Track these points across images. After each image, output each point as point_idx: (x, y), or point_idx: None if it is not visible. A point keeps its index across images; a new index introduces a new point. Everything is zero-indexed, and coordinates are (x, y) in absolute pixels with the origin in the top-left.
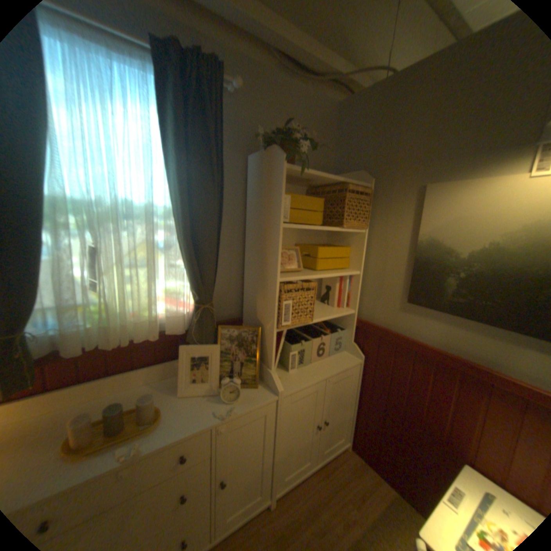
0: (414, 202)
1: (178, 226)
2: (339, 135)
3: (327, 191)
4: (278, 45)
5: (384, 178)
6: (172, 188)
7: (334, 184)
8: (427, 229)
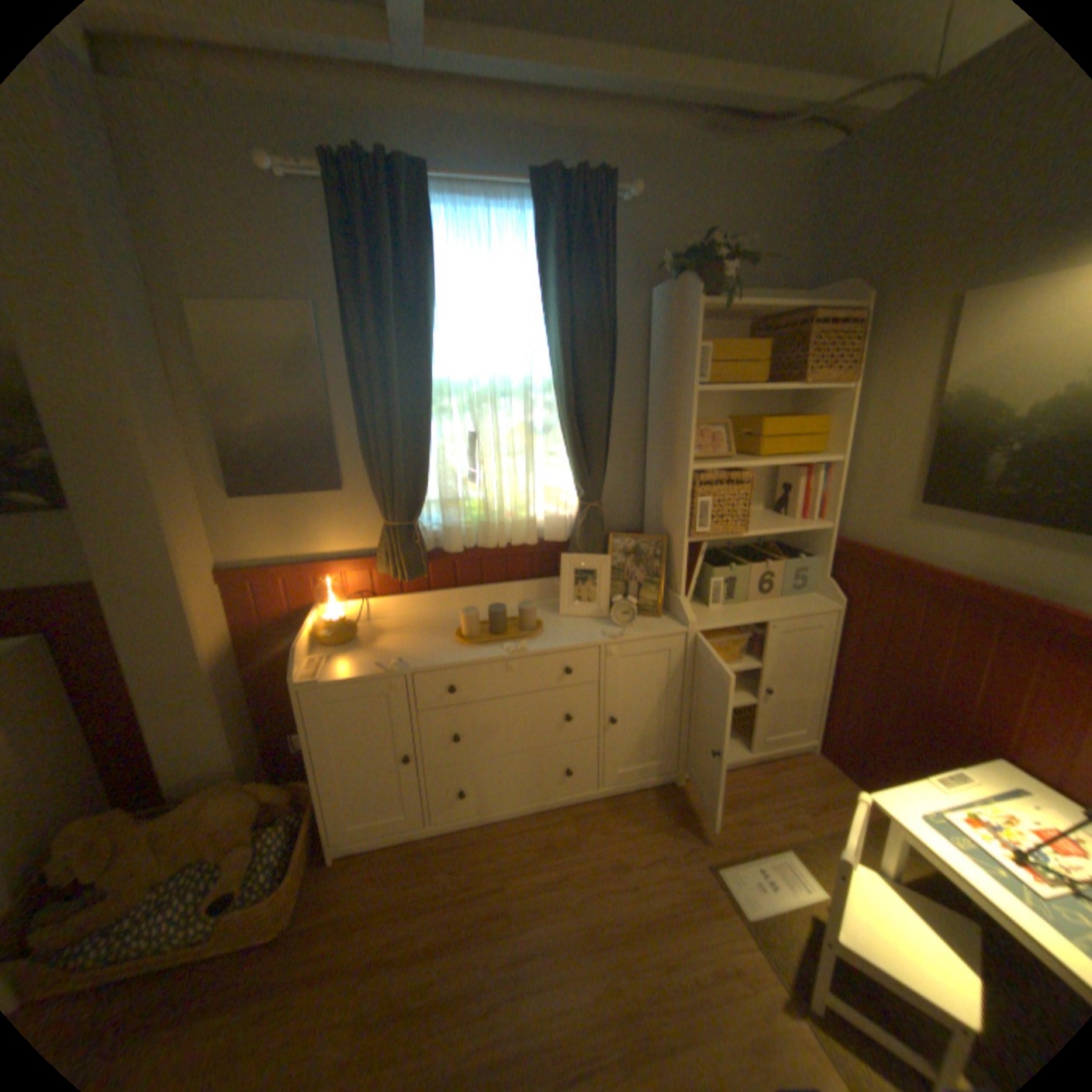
0: (943, 325)
1: (559, 402)
2: (819, 215)
3: (781, 324)
4: (701, 102)
5: (894, 288)
6: (552, 354)
7: (794, 312)
8: (961, 373)
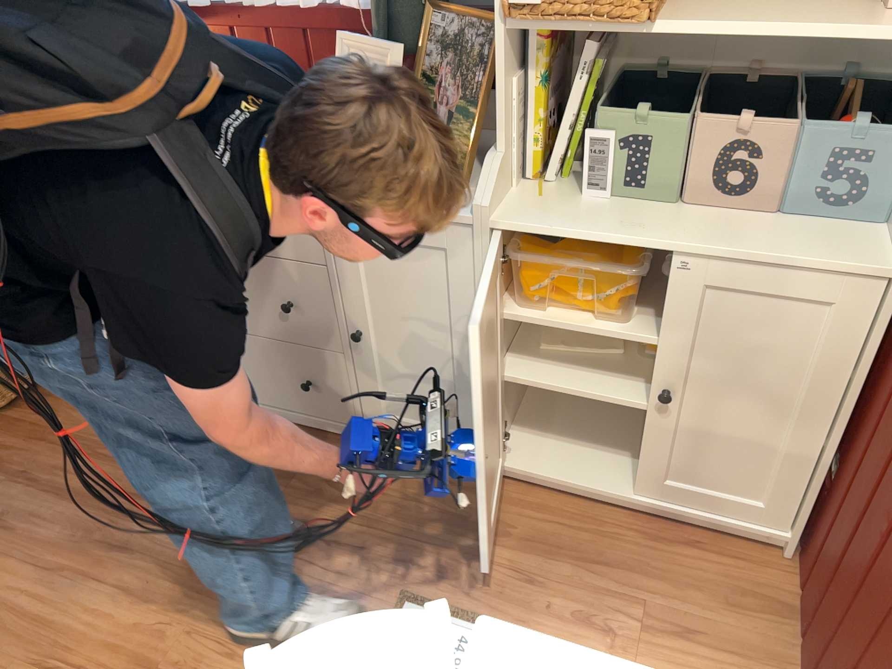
0: None
1: None
2: None
3: None
4: None
5: None
6: None
7: None
8: None
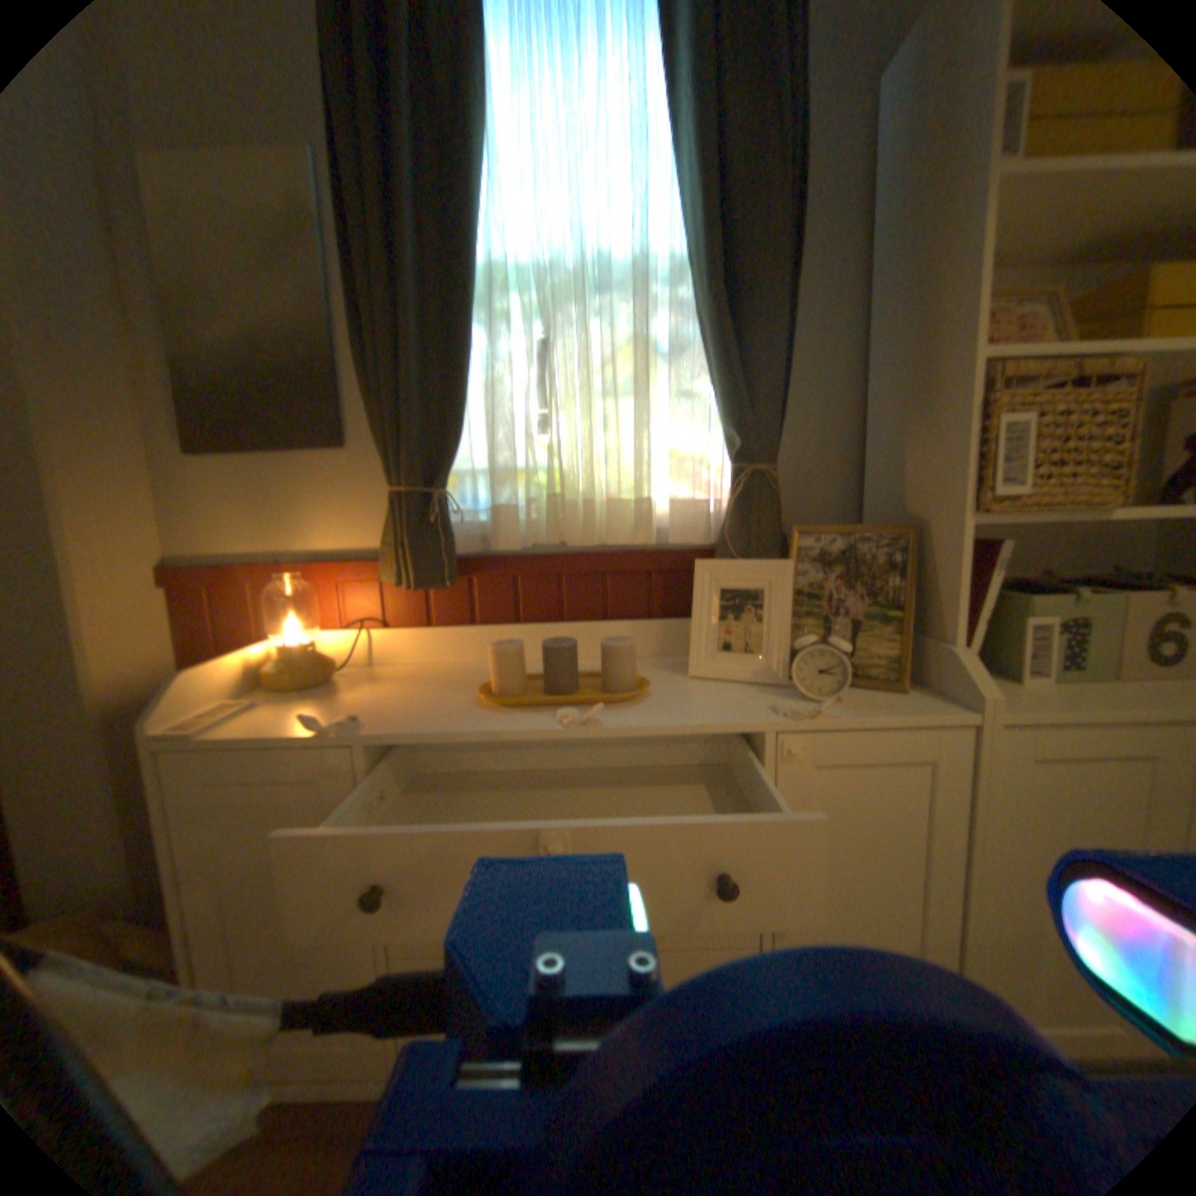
0: None
1: (699, 275)
2: None
3: None
4: None
5: None
6: (689, 205)
7: None
8: None
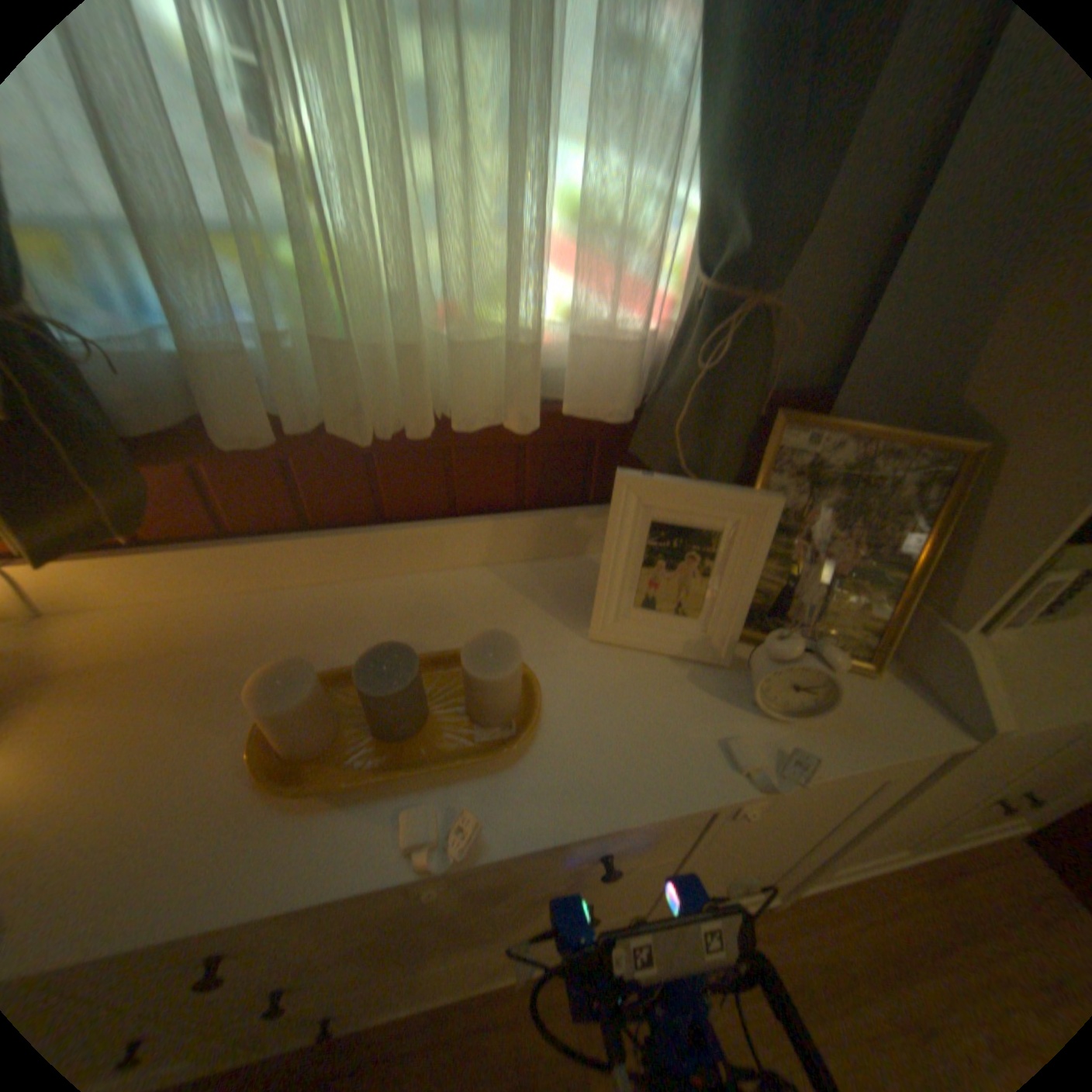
0: None
1: None
2: None
3: None
4: None
5: None
6: None
7: None
8: None
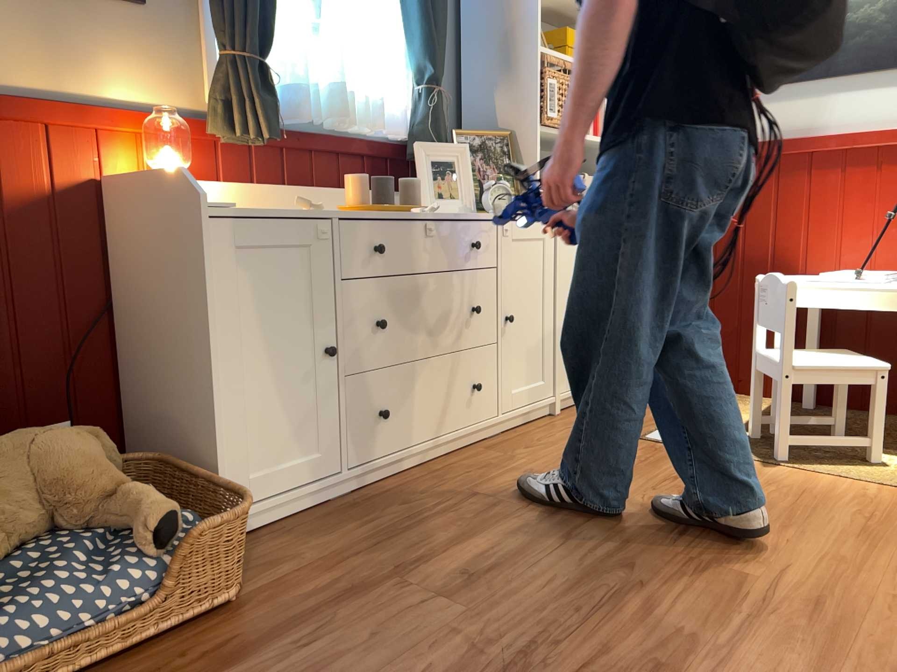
0: None
1: None
2: None
3: None
4: None
5: None
6: None
7: None
8: None
